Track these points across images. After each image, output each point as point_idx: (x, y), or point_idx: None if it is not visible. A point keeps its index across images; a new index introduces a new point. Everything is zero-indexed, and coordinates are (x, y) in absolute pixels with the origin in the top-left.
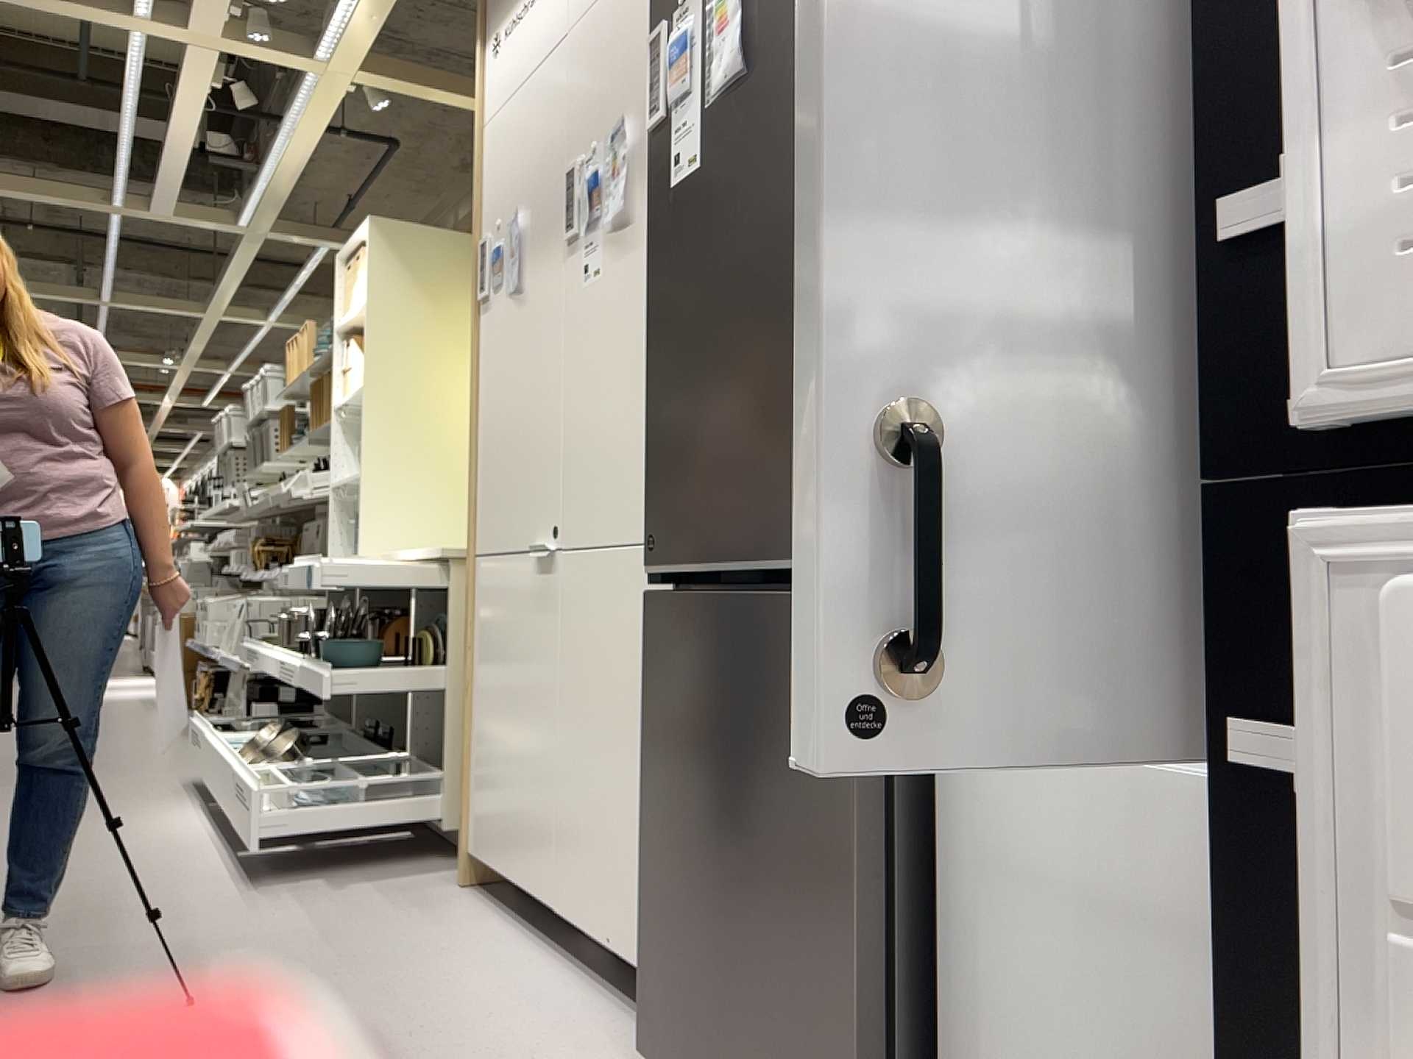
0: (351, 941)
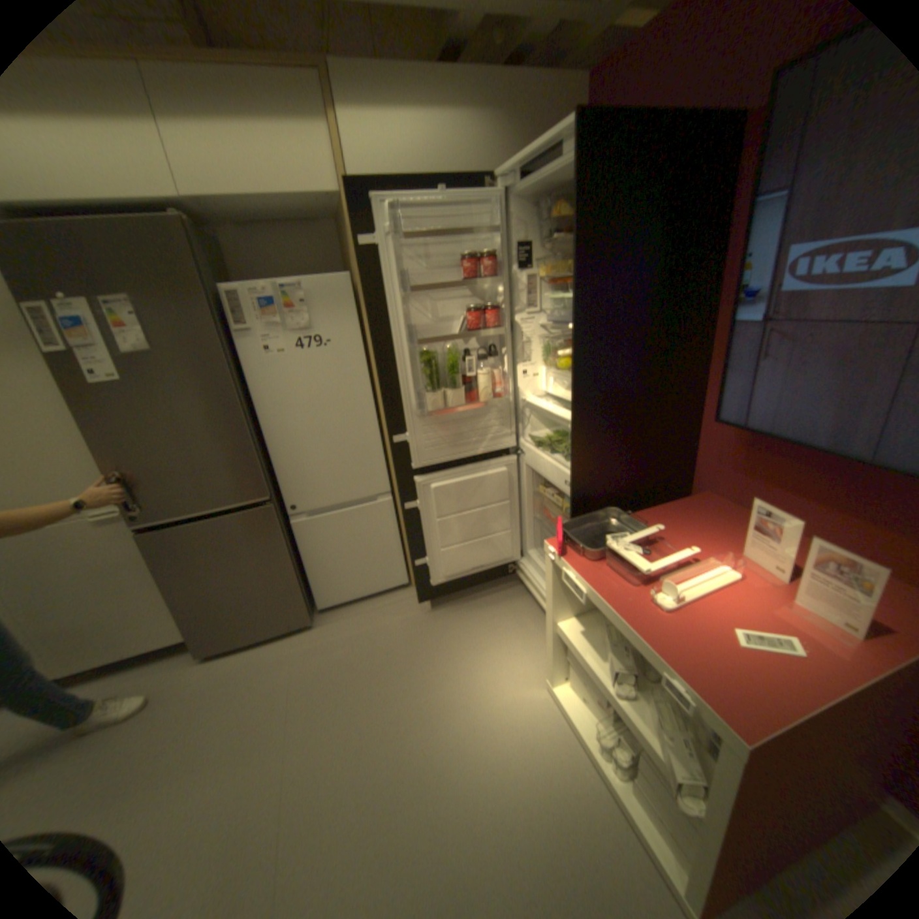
0: None
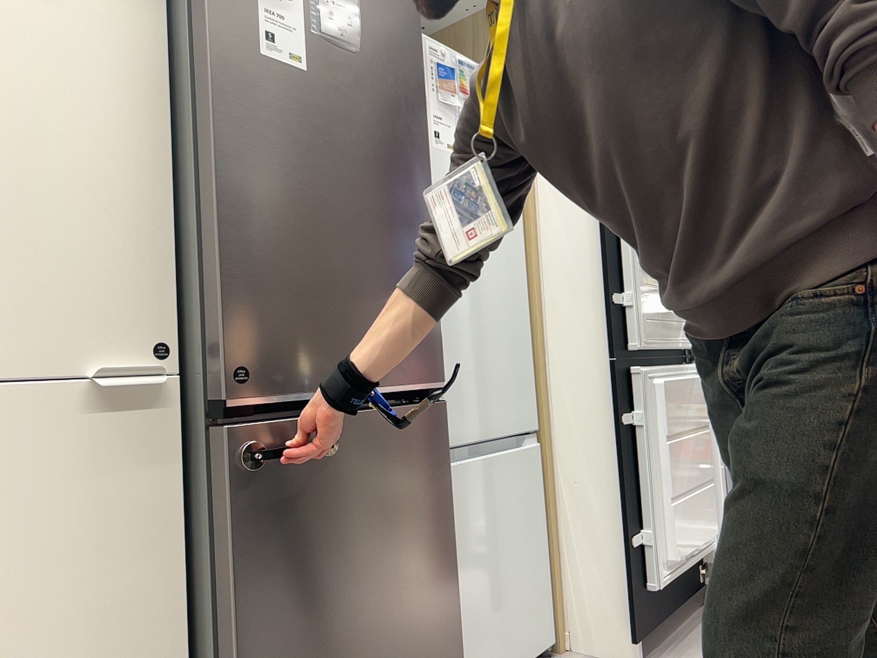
0: None
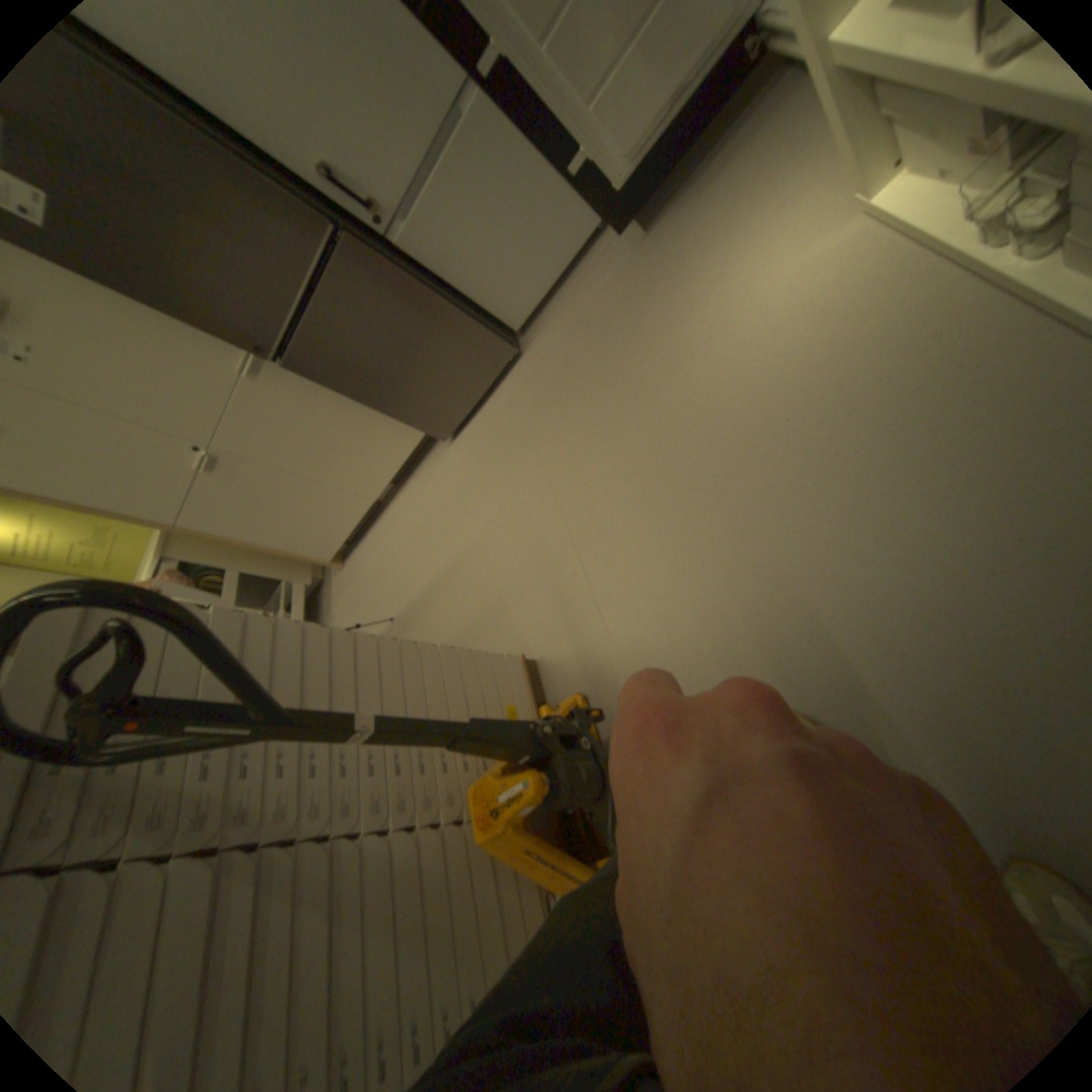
0: (368, 588)
